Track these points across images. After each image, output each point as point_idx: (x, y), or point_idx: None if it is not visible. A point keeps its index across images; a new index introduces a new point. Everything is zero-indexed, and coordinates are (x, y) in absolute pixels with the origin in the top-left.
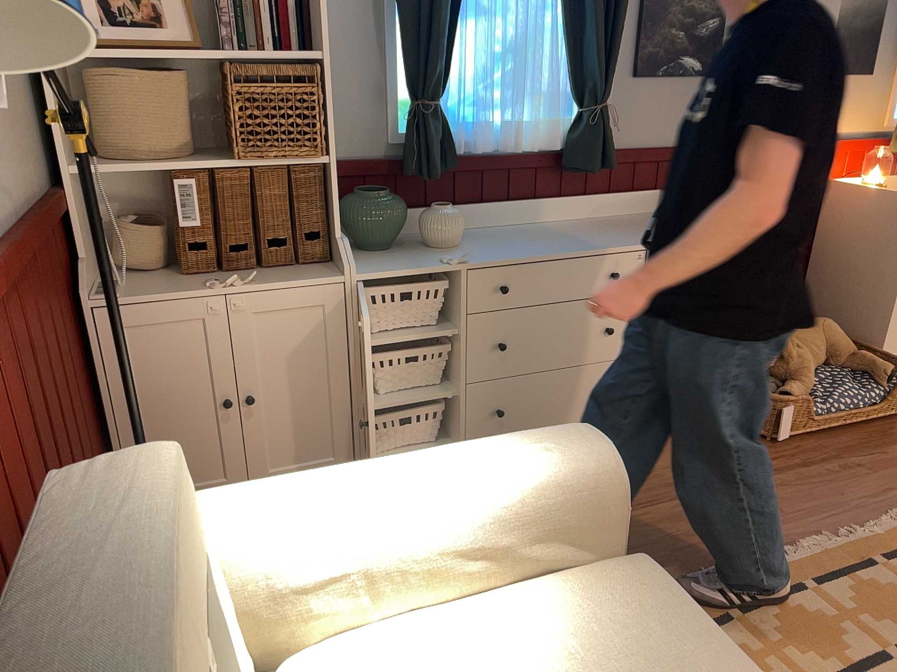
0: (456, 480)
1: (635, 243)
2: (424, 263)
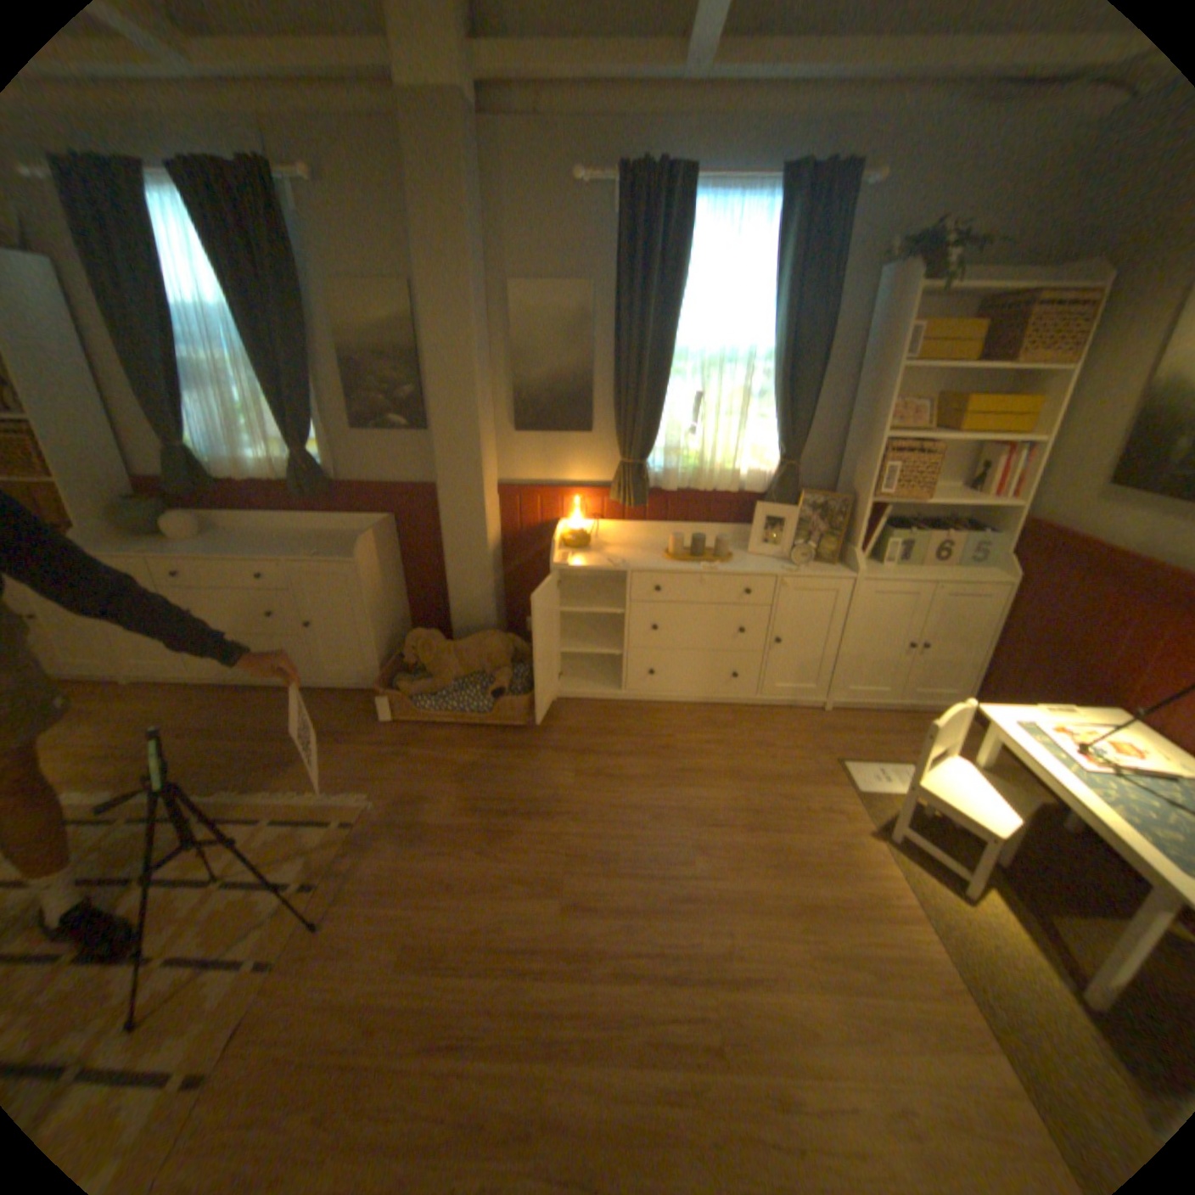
0: None
1: (276, 556)
2: (125, 552)
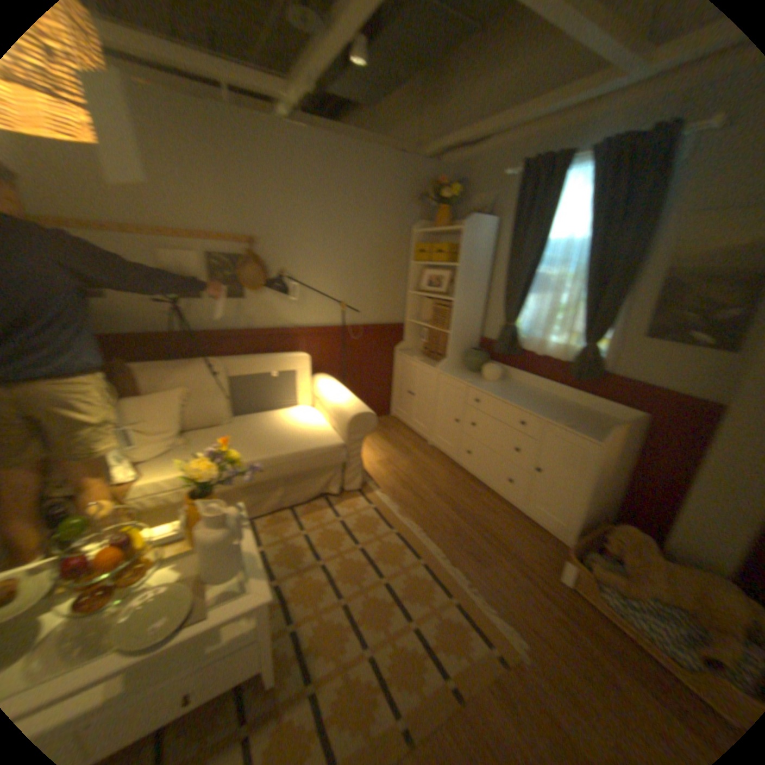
0: (339, 398)
1: (543, 415)
2: (462, 378)
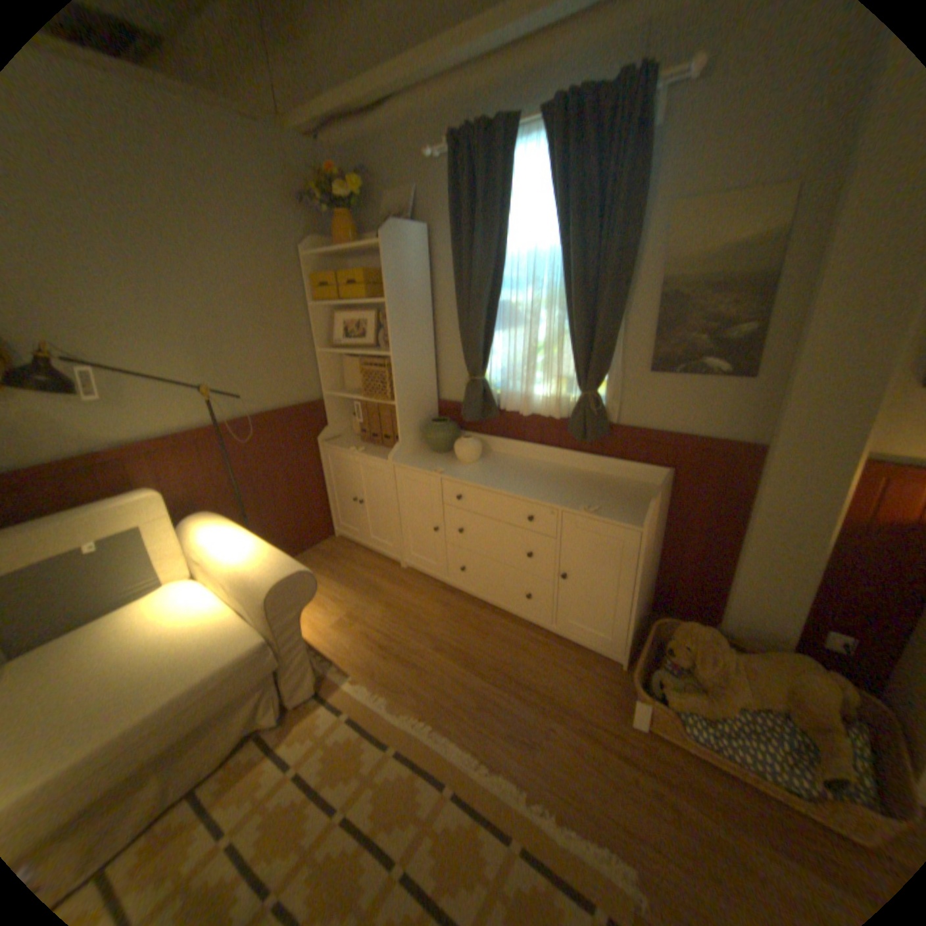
0: (235, 556)
1: (553, 501)
2: (428, 467)
